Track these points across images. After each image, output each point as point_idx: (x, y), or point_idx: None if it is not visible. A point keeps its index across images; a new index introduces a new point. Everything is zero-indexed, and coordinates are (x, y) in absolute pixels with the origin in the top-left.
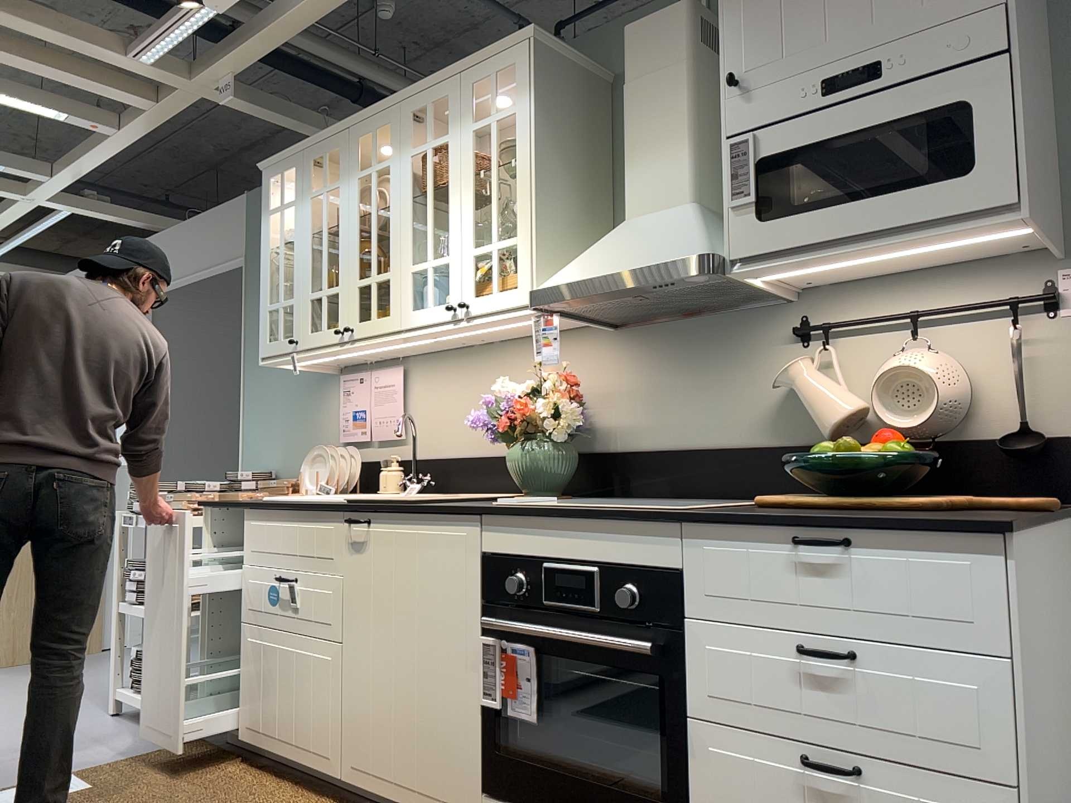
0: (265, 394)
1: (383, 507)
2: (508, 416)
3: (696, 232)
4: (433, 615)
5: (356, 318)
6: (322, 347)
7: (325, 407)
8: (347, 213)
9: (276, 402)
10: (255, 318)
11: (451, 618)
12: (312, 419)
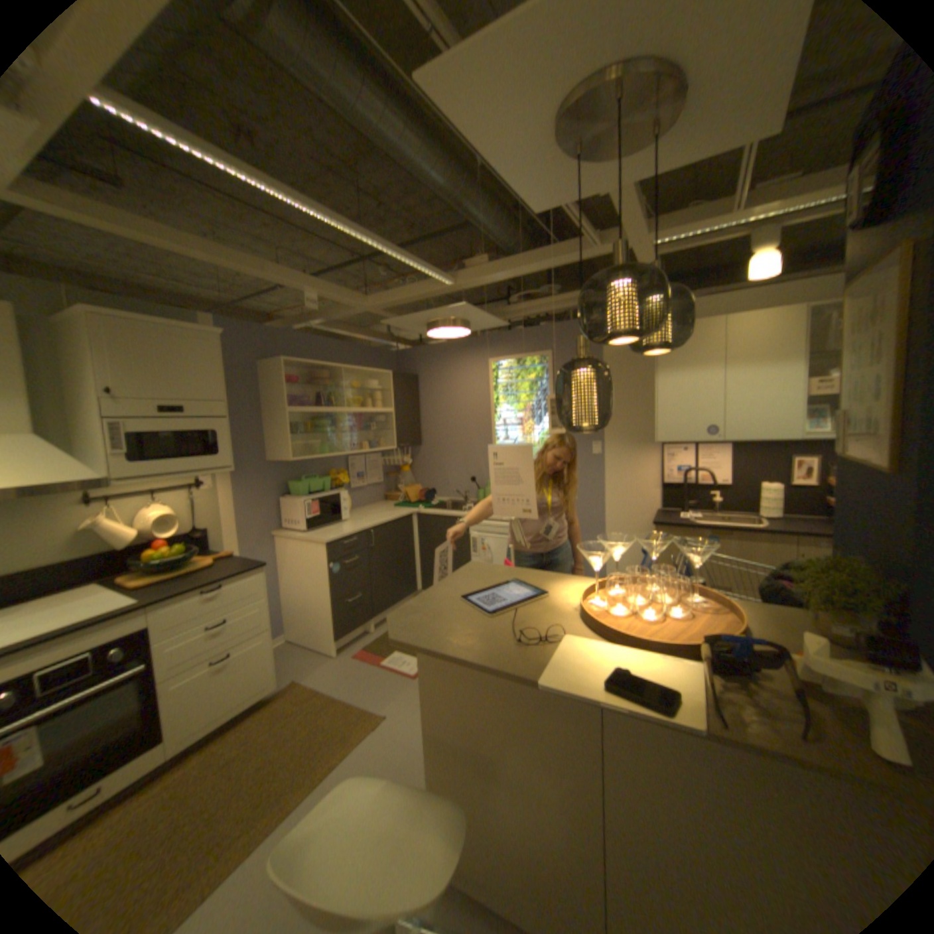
0: None
1: None
2: None
3: (75, 460)
4: None
5: None
6: None
7: None
8: None
9: None
10: None
11: None
12: None
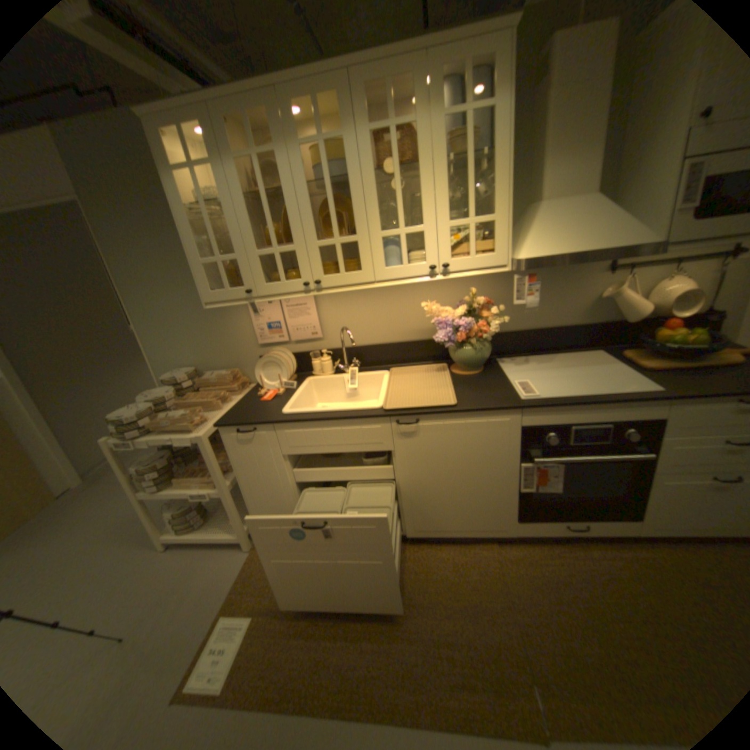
0: (157, 315)
1: (435, 412)
2: (467, 332)
3: (636, 221)
4: (483, 460)
5: (323, 273)
6: (282, 295)
7: (234, 321)
8: (292, 179)
9: (174, 321)
10: (117, 254)
11: (498, 460)
12: (222, 330)
